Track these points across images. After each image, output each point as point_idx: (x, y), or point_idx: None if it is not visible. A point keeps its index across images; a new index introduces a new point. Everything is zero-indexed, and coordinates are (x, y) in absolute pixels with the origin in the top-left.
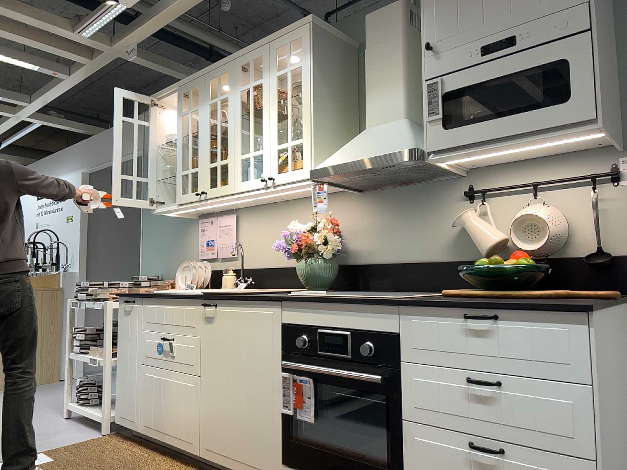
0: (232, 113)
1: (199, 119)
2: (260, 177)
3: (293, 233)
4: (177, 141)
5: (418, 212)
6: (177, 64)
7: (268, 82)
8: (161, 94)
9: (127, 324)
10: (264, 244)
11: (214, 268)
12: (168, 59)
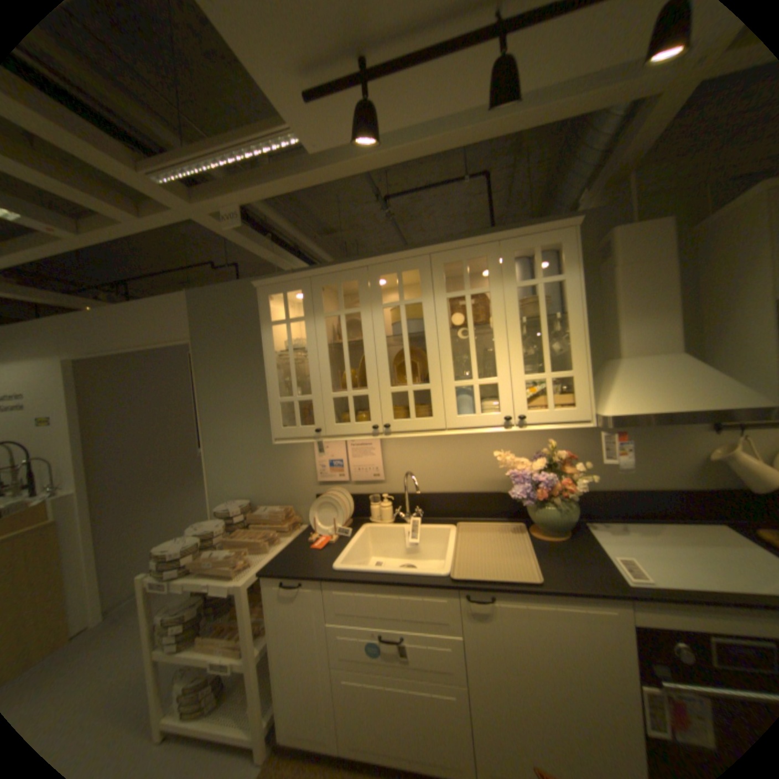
0: (432, 325)
1: (362, 325)
2: (497, 414)
3: (516, 469)
4: (320, 351)
5: (652, 440)
6: (259, 234)
7: (503, 292)
8: (274, 280)
9: (288, 615)
10: (428, 466)
11: (359, 498)
12: (249, 226)
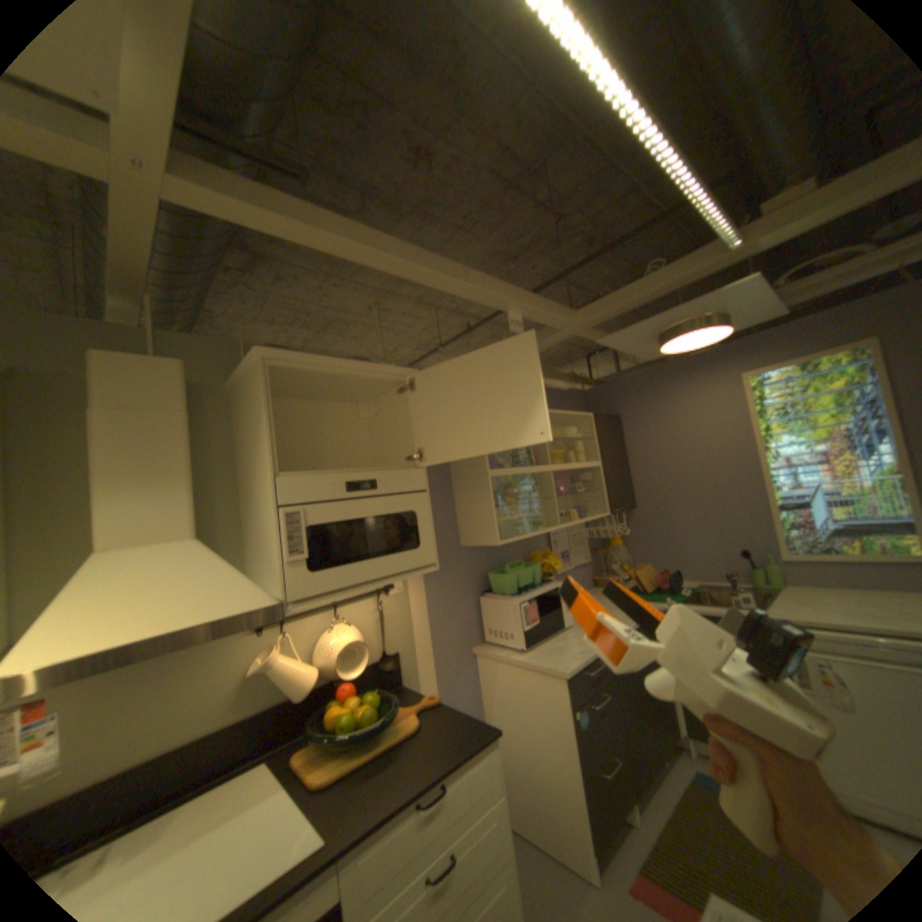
0: None
1: None
2: None
3: None
4: None
5: (171, 667)
6: None
7: None
8: None
9: None
10: None
11: None
12: None
